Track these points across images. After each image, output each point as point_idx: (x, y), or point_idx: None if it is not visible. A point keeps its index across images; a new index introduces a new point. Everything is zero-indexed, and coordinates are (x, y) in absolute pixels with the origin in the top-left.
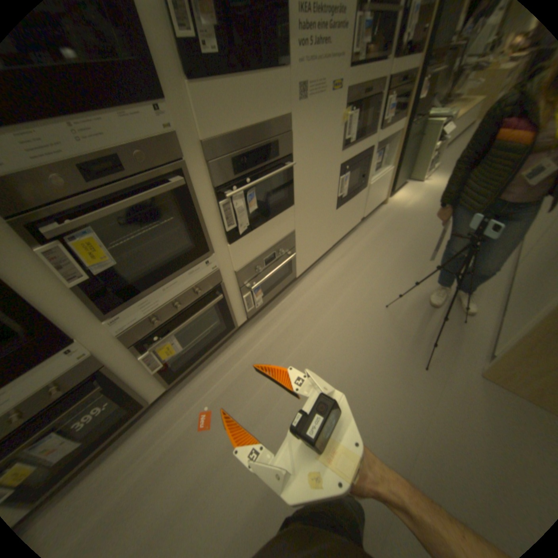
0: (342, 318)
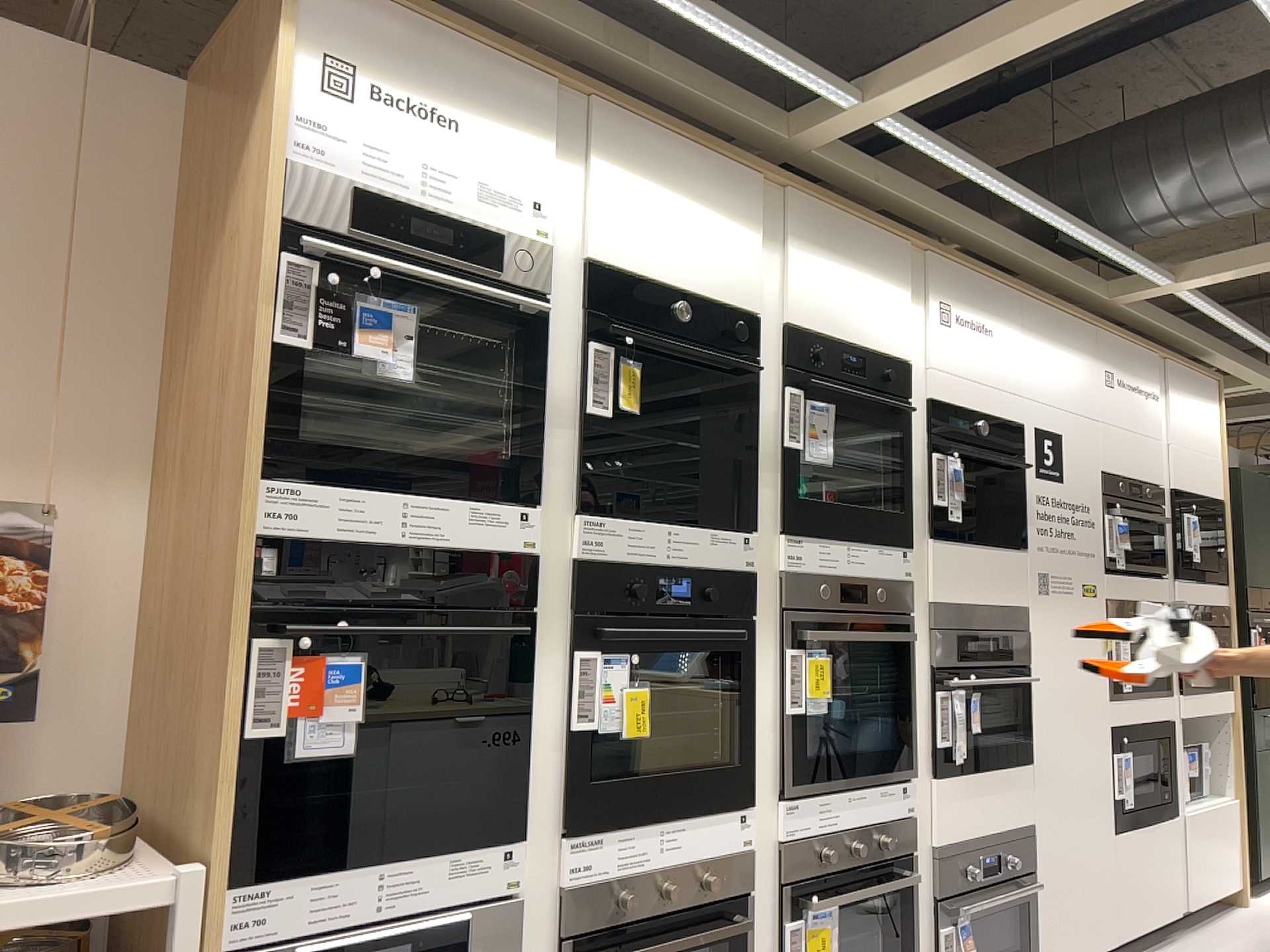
0: None
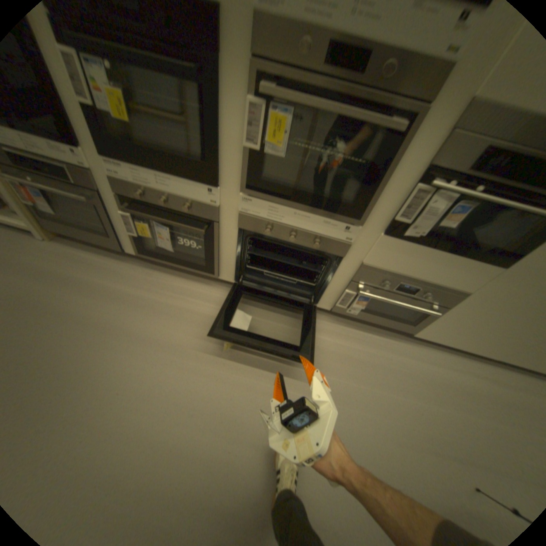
0: (412, 424)
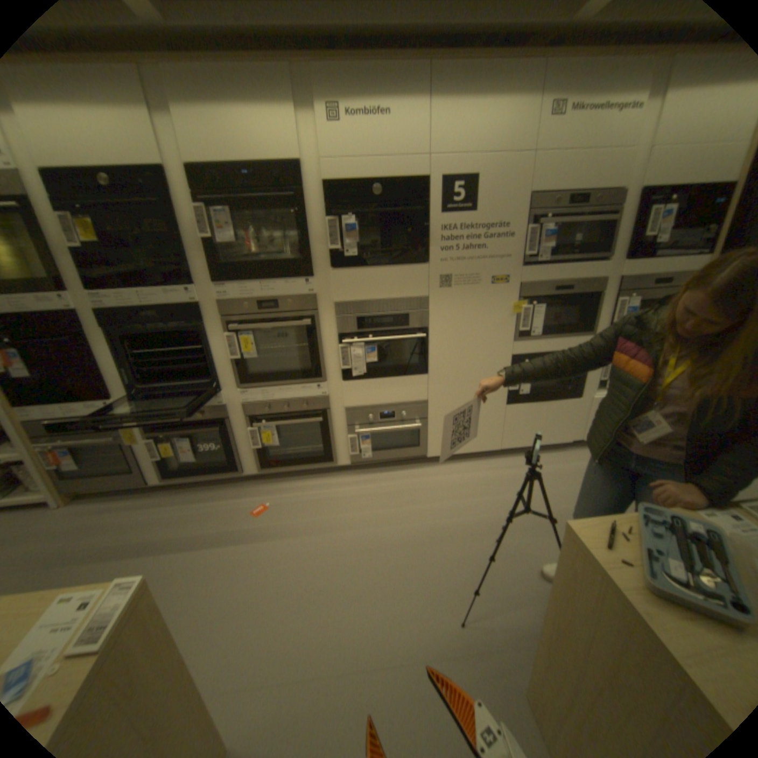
0: (437, 521)
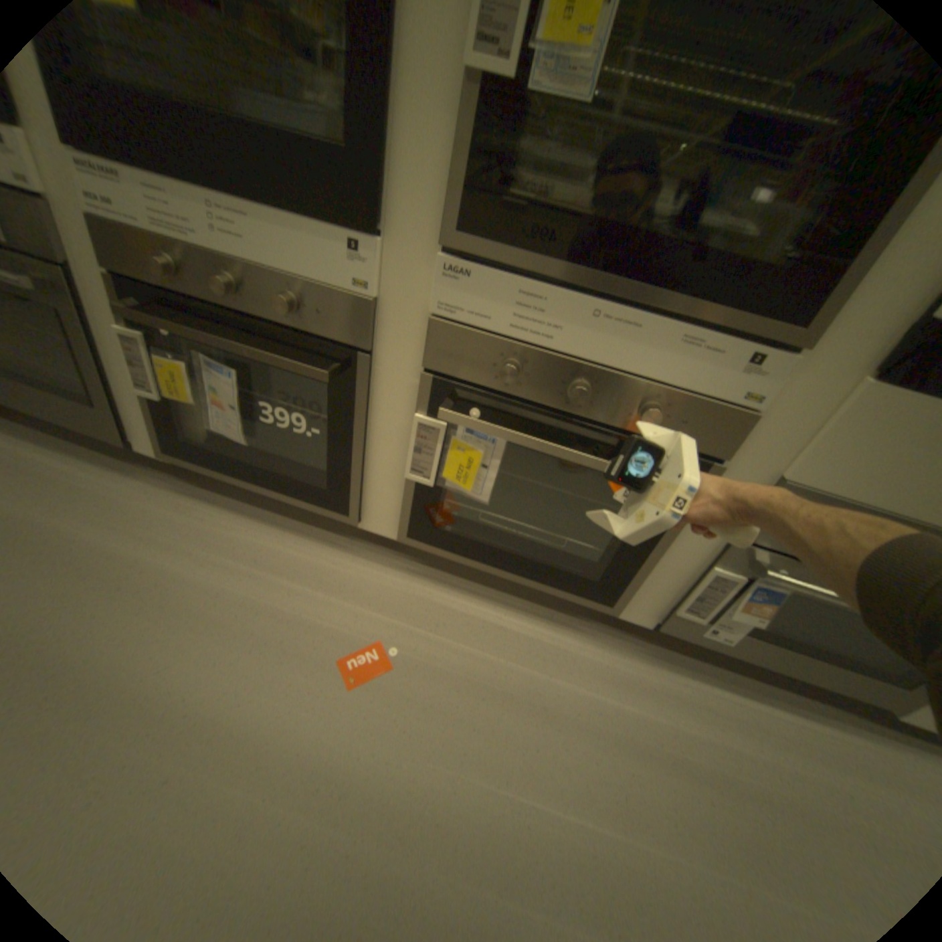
0: None
